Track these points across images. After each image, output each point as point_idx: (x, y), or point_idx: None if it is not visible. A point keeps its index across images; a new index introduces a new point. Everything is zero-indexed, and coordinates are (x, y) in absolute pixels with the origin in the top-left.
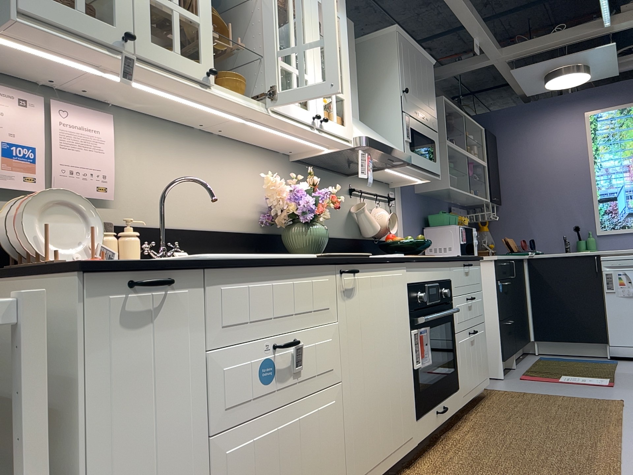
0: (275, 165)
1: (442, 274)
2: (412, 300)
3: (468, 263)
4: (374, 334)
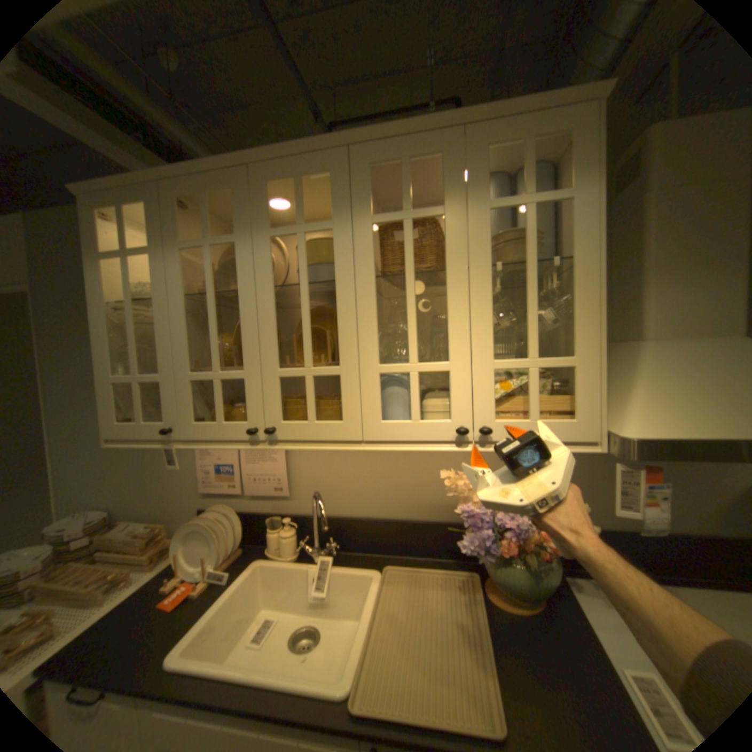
0: None
1: None
2: None
3: None
4: None
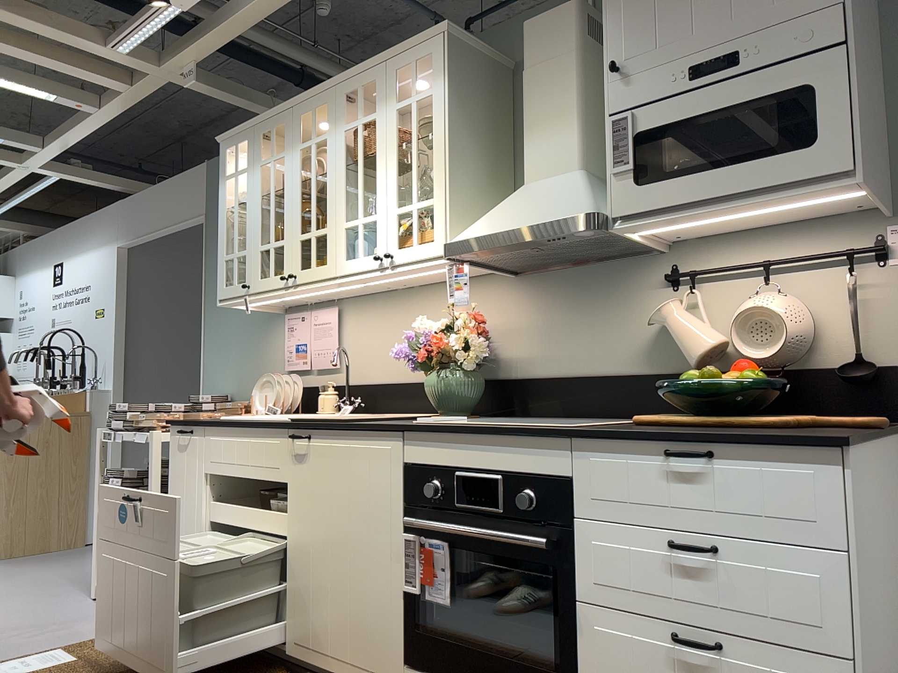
0: (487, 291)
1: (526, 462)
2: (411, 488)
3: (699, 450)
4: (329, 510)
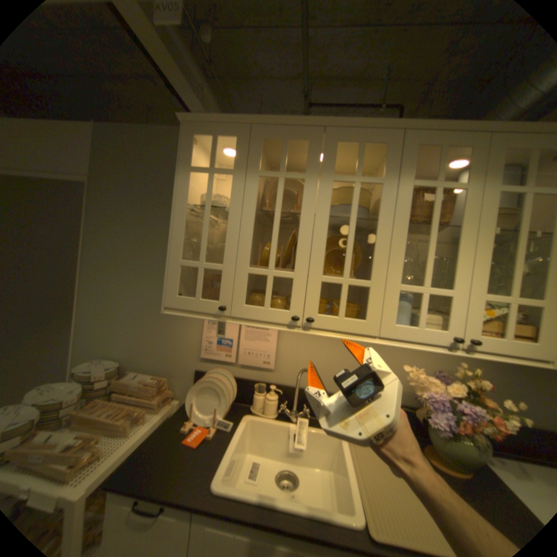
0: None
1: None
2: None
3: None
4: None
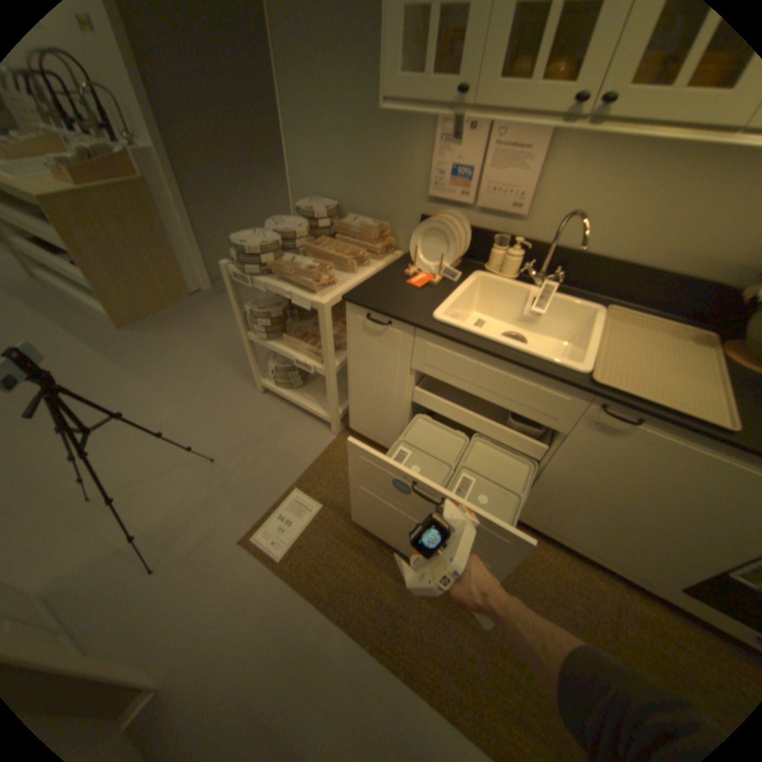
0: None
1: None
2: None
3: None
4: (640, 485)
